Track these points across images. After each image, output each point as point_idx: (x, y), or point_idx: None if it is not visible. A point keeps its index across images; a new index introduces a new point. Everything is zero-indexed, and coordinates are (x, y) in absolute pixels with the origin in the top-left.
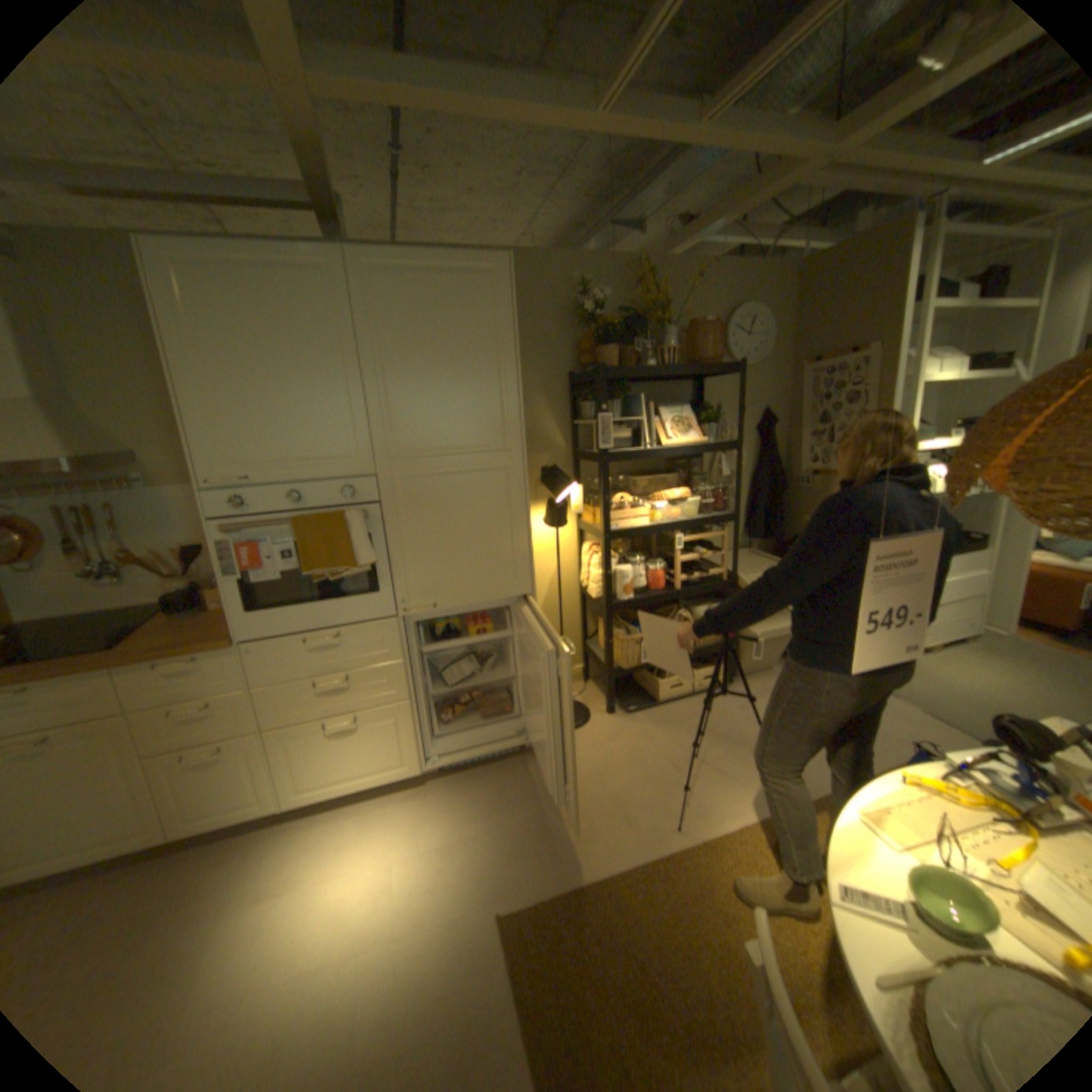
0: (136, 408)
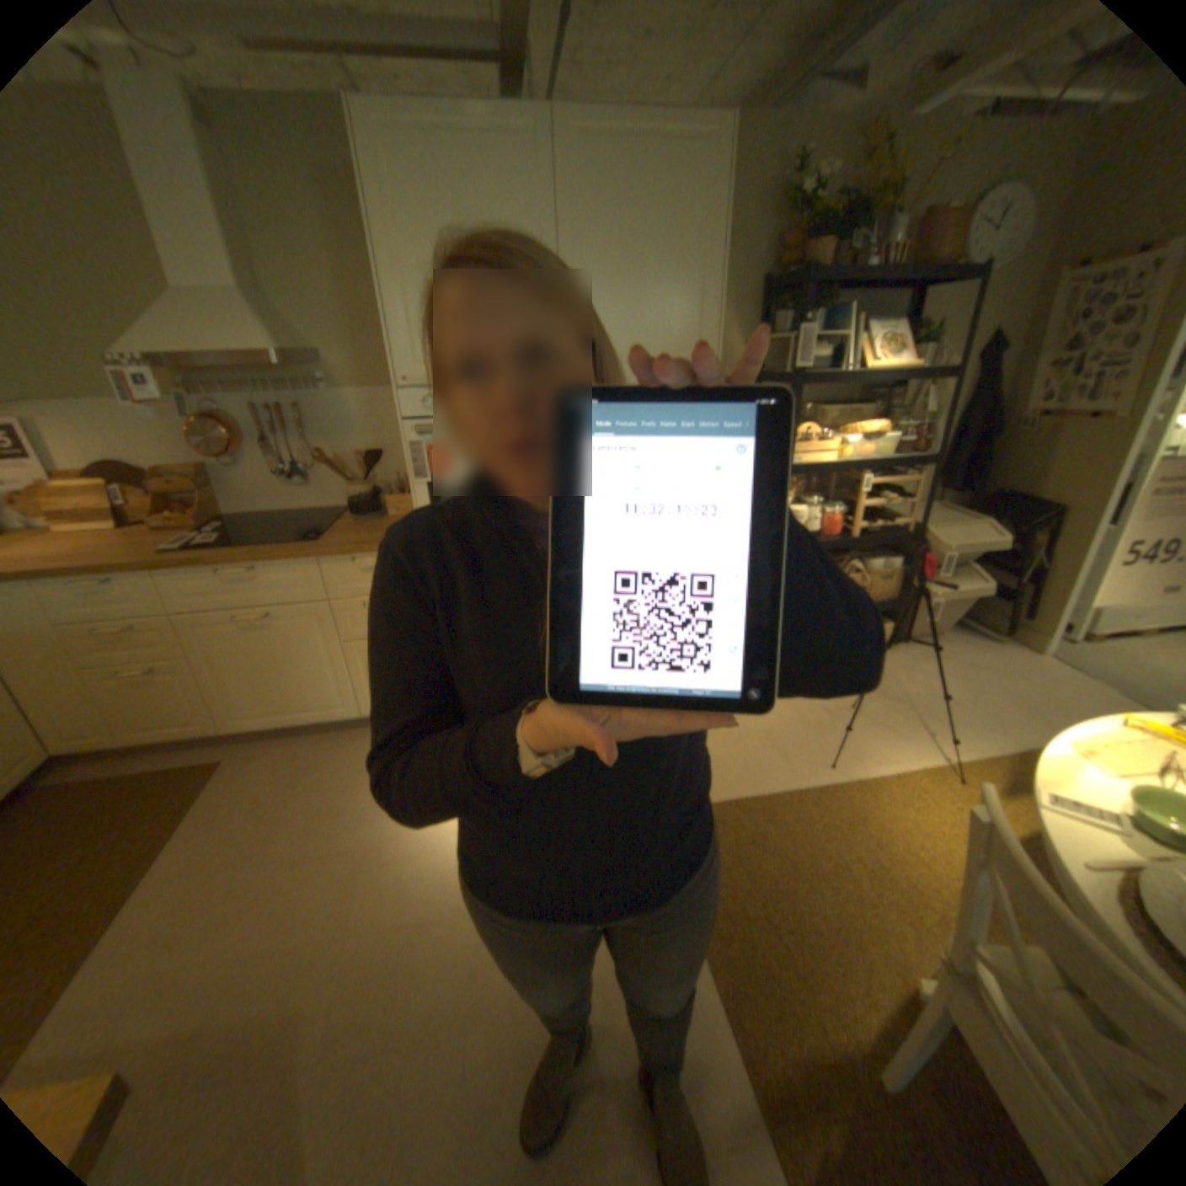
0: (319, 300)
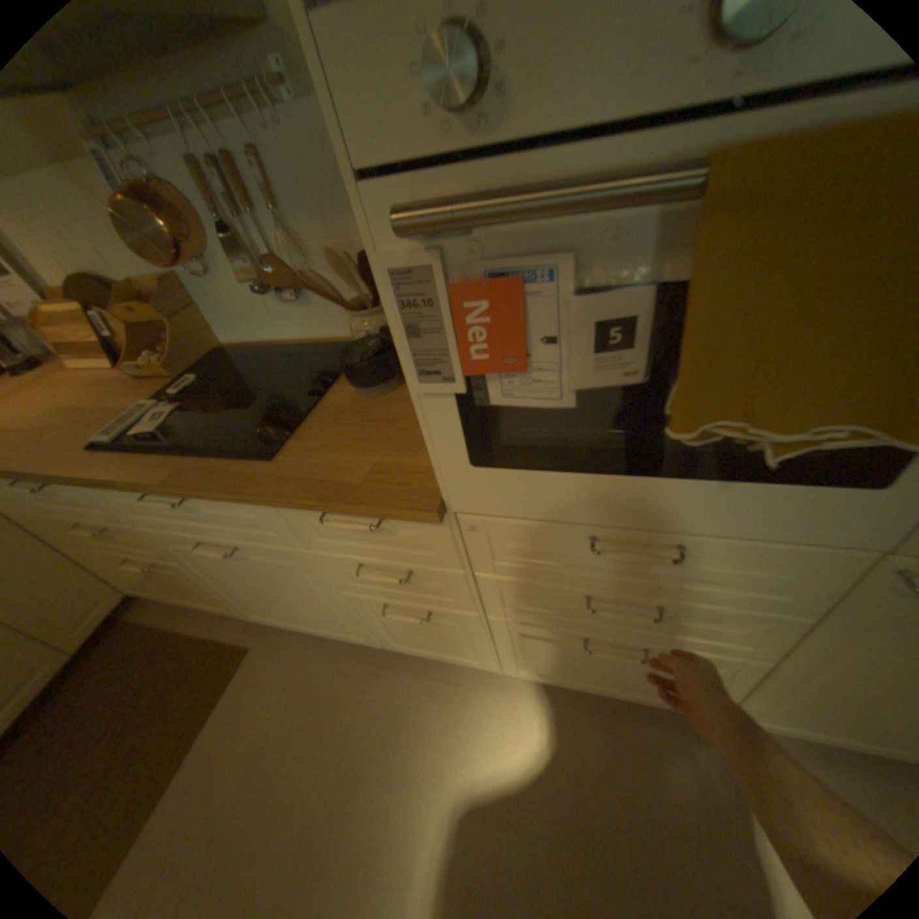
0: None
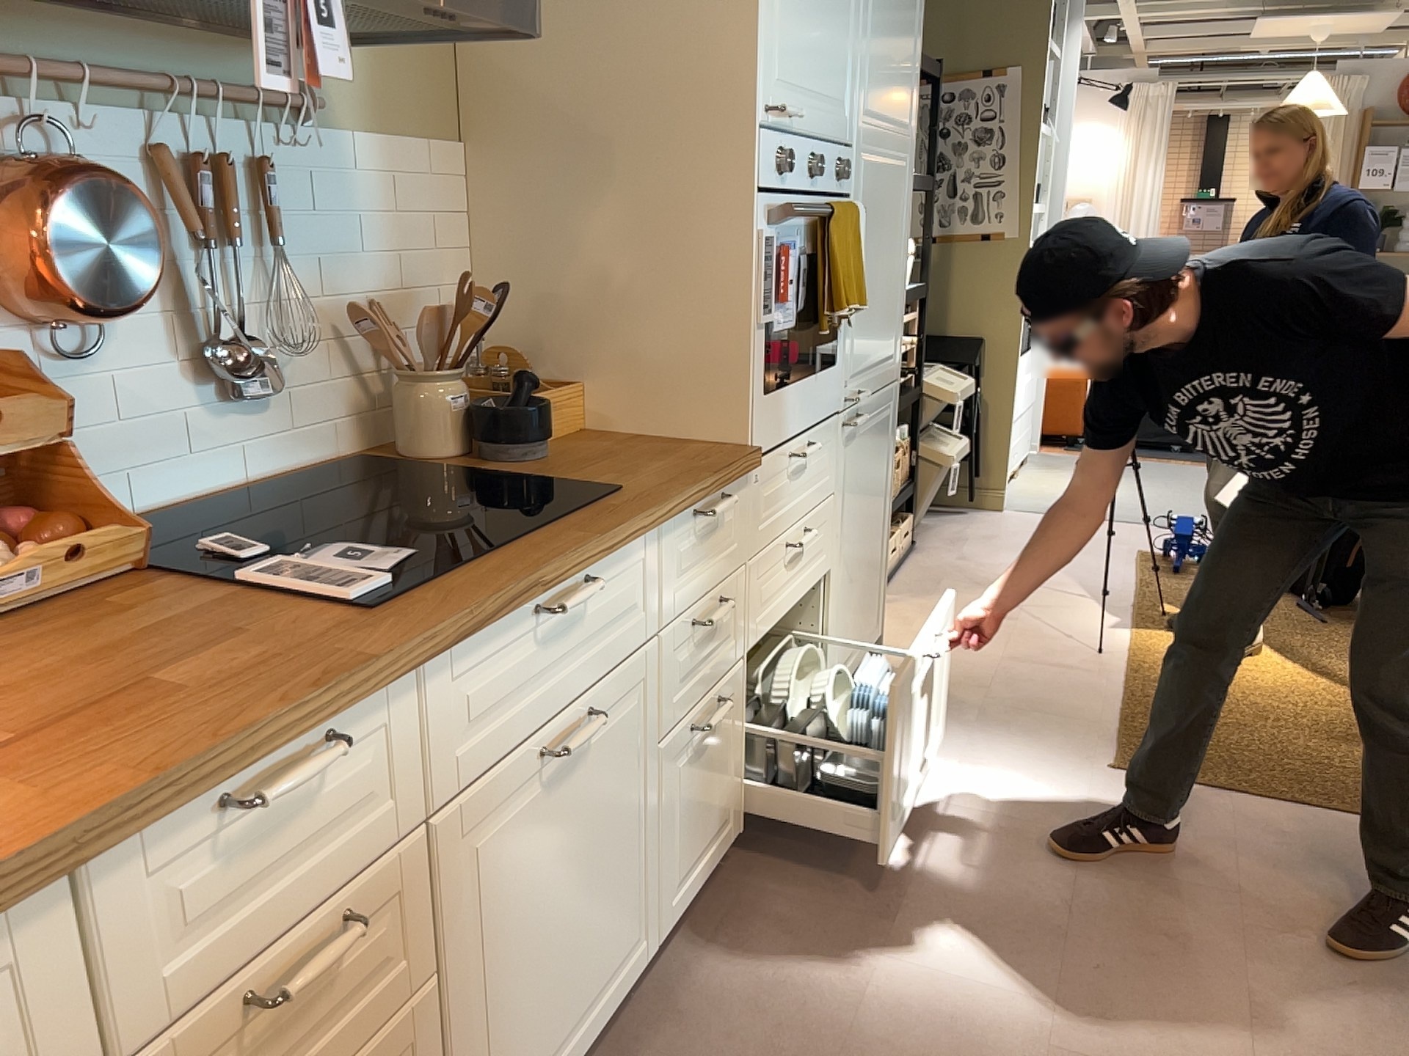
0: None
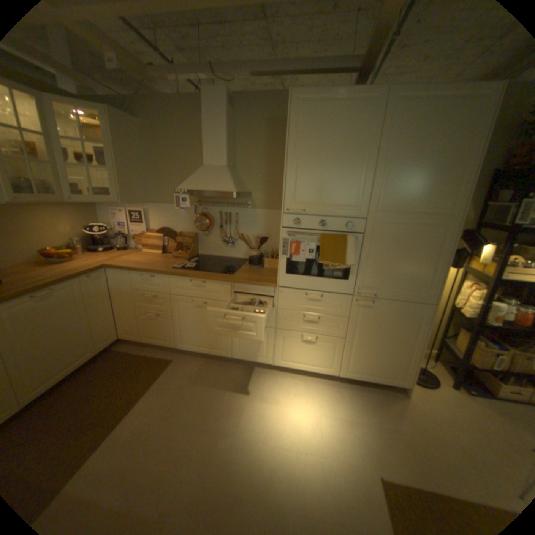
0: (257, 172)
